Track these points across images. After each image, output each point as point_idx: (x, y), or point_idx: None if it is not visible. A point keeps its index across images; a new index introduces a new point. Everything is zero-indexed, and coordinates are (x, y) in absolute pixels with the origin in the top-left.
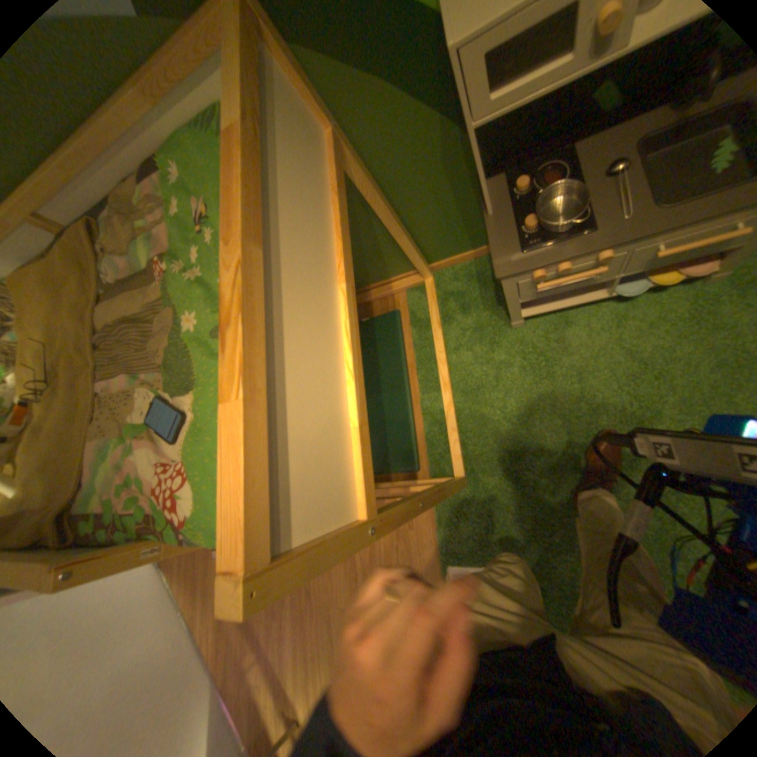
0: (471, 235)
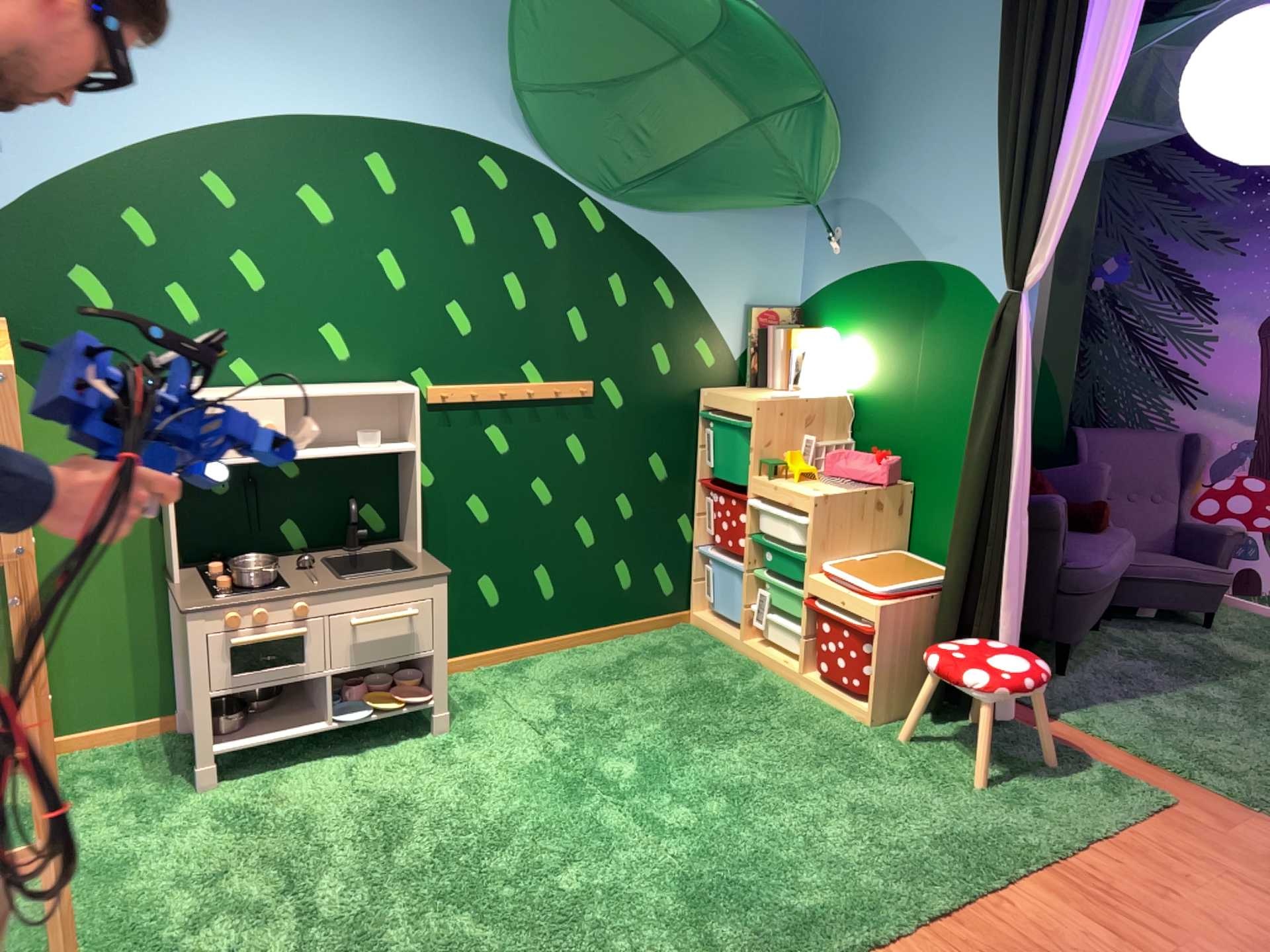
0: (151, 678)
